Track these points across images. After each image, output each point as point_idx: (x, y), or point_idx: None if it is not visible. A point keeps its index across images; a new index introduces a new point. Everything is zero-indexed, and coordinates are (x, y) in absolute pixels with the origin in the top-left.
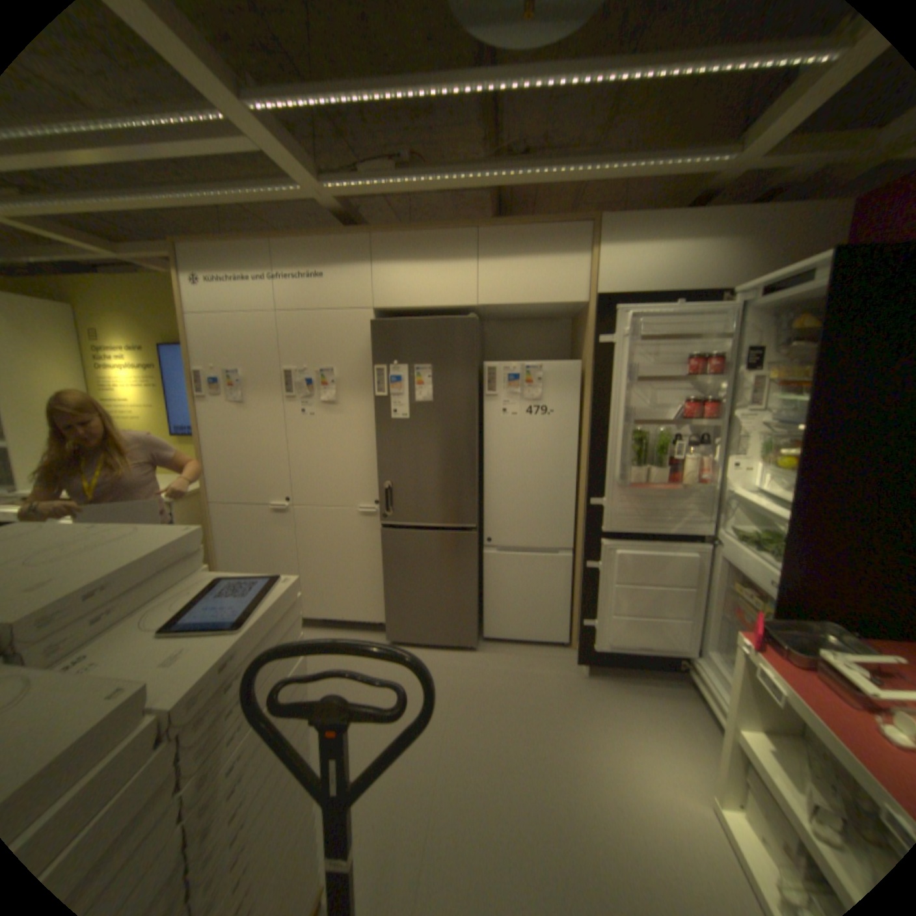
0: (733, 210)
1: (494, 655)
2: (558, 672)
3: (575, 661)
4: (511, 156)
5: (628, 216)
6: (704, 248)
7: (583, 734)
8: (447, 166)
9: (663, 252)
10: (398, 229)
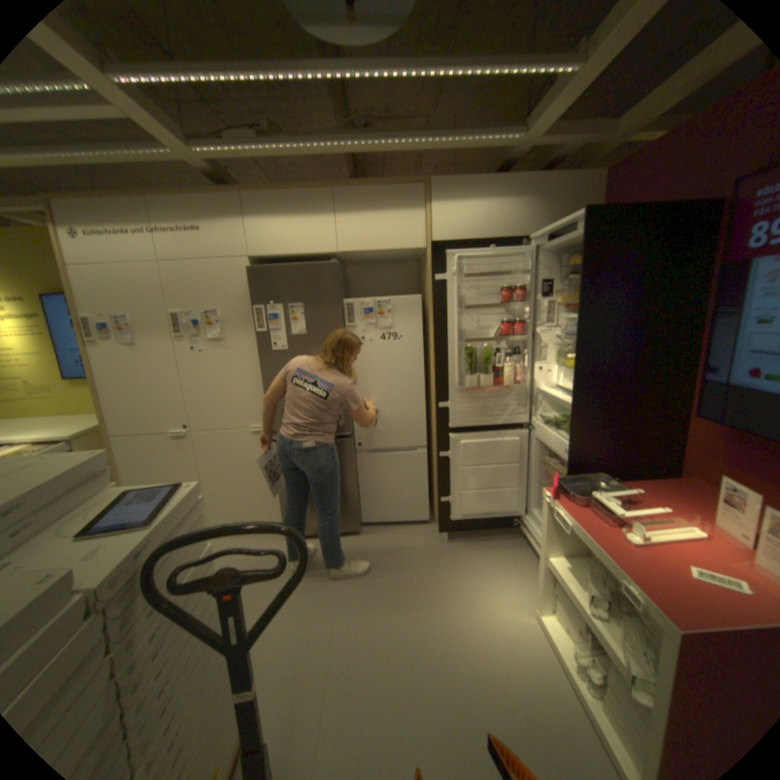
0: (526, 176)
1: (374, 536)
2: (424, 541)
3: (438, 531)
4: (354, 129)
5: (451, 179)
6: (508, 205)
7: (445, 583)
8: (302, 136)
9: (479, 208)
10: (264, 189)
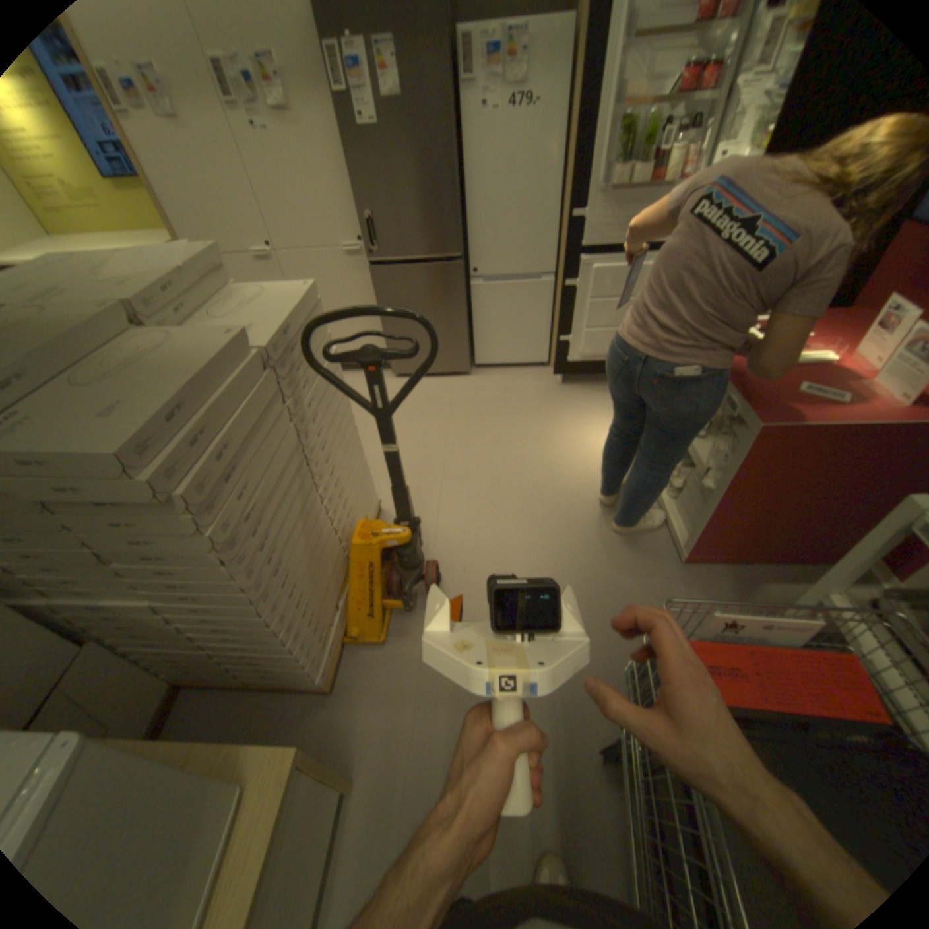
0: None
1: (485, 377)
2: (537, 384)
3: (552, 375)
4: None
5: None
6: None
7: (553, 418)
8: None
9: None
10: None
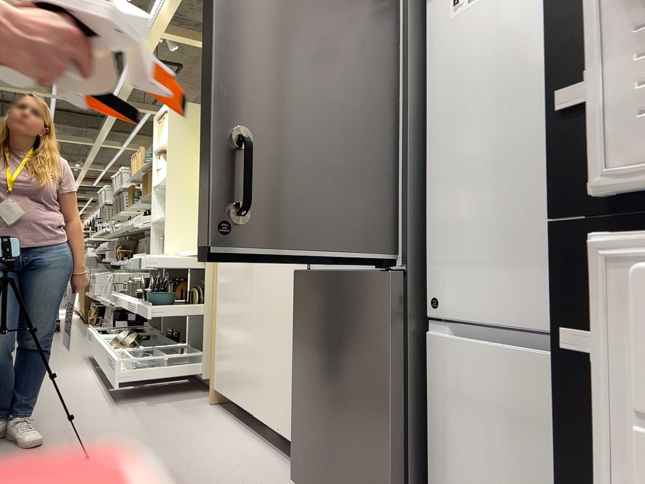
0: None
1: None
2: None
3: None
4: None
5: None
6: None
7: None
8: None
9: None
10: None
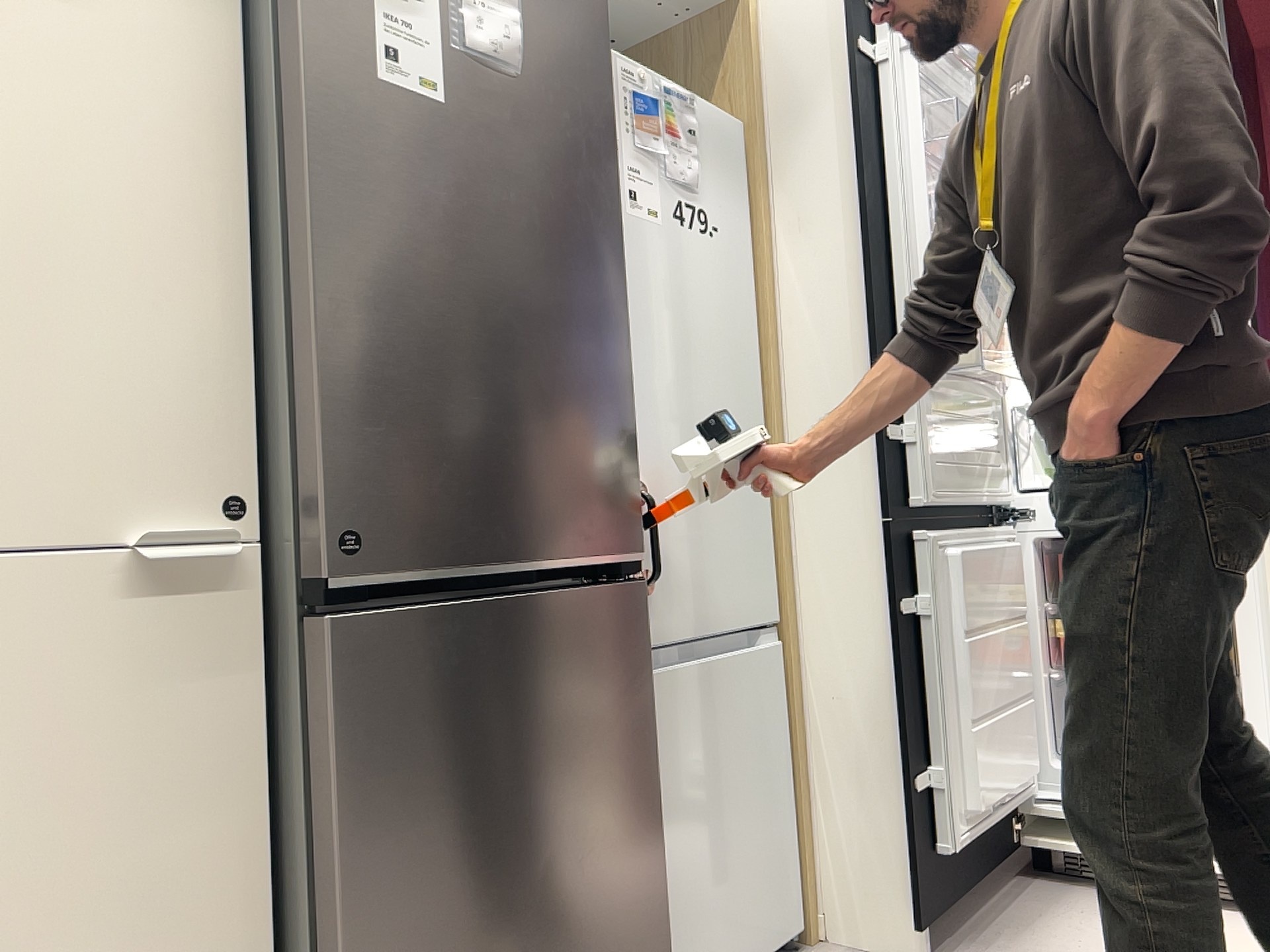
0: None
1: None
2: None
3: None
4: None
5: None
6: None
7: None
8: None
9: None
10: None
